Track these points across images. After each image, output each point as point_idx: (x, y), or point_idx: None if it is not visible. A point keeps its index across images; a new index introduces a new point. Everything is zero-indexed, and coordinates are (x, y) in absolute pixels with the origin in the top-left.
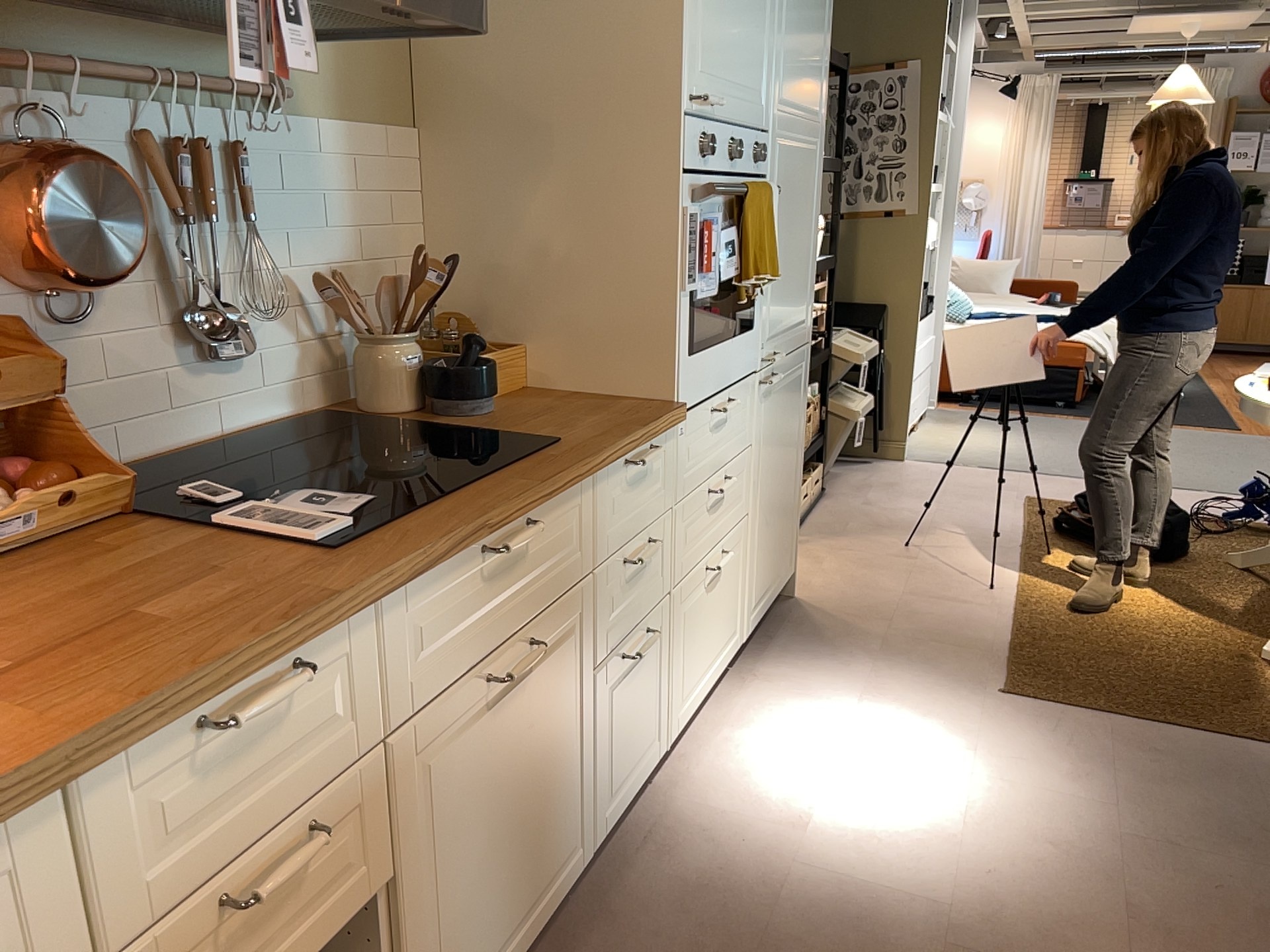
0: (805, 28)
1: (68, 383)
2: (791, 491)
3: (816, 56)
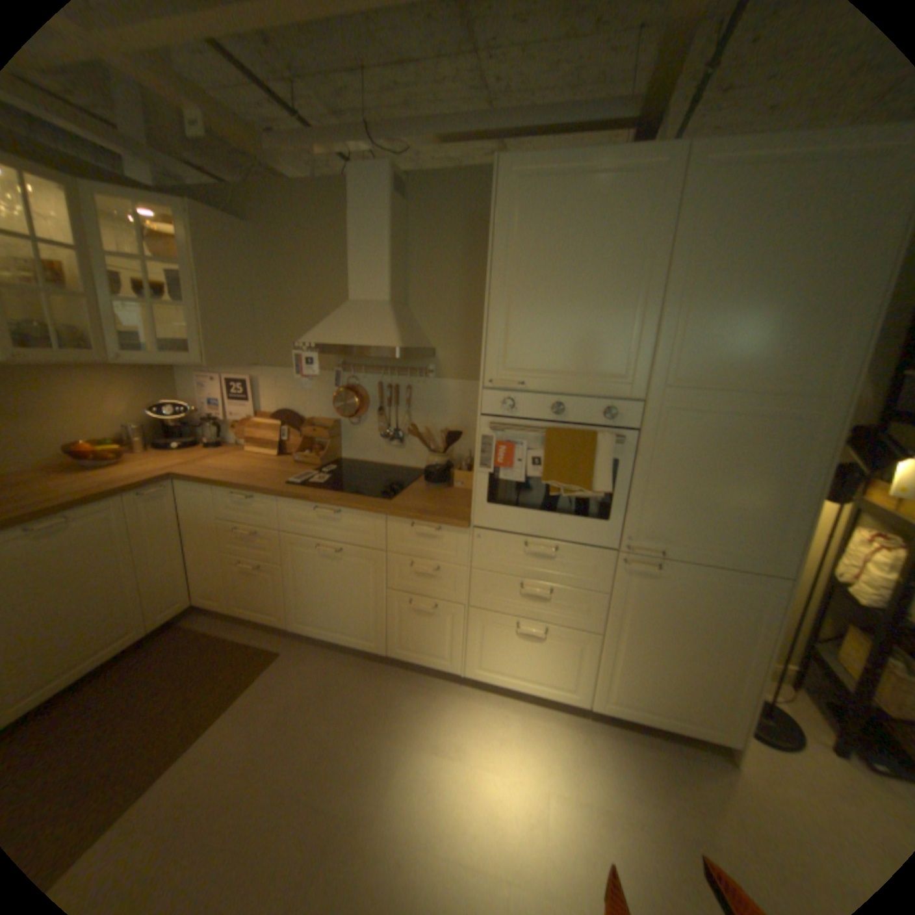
0: (752, 319)
1: (354, 438)
2: (721, 677)
3: (801, 338)
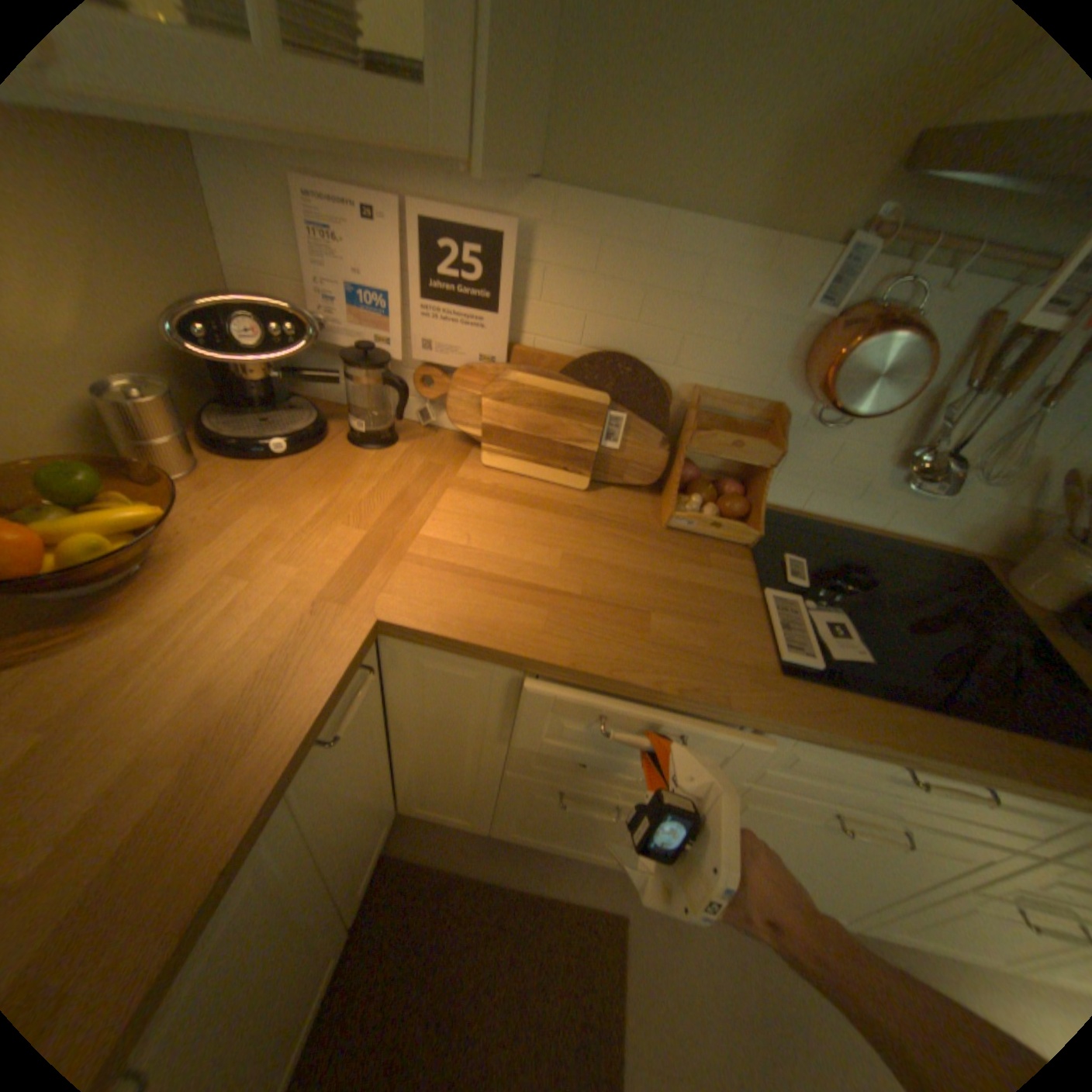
0: None
1: (805, 457)
2: None
3: None
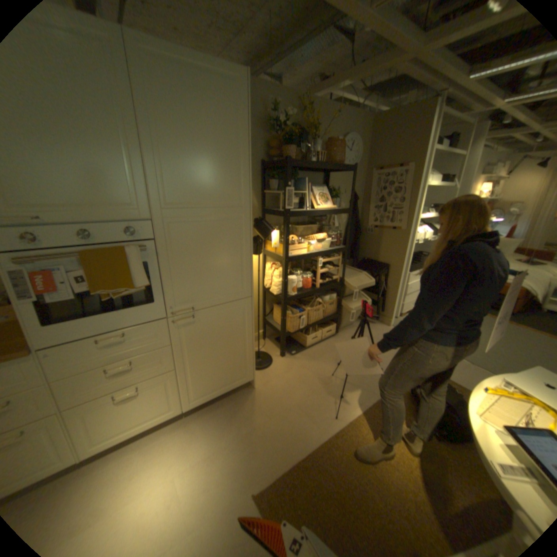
0: (198, 165)
1: None
2: (236, 354)
3: (223, 176)
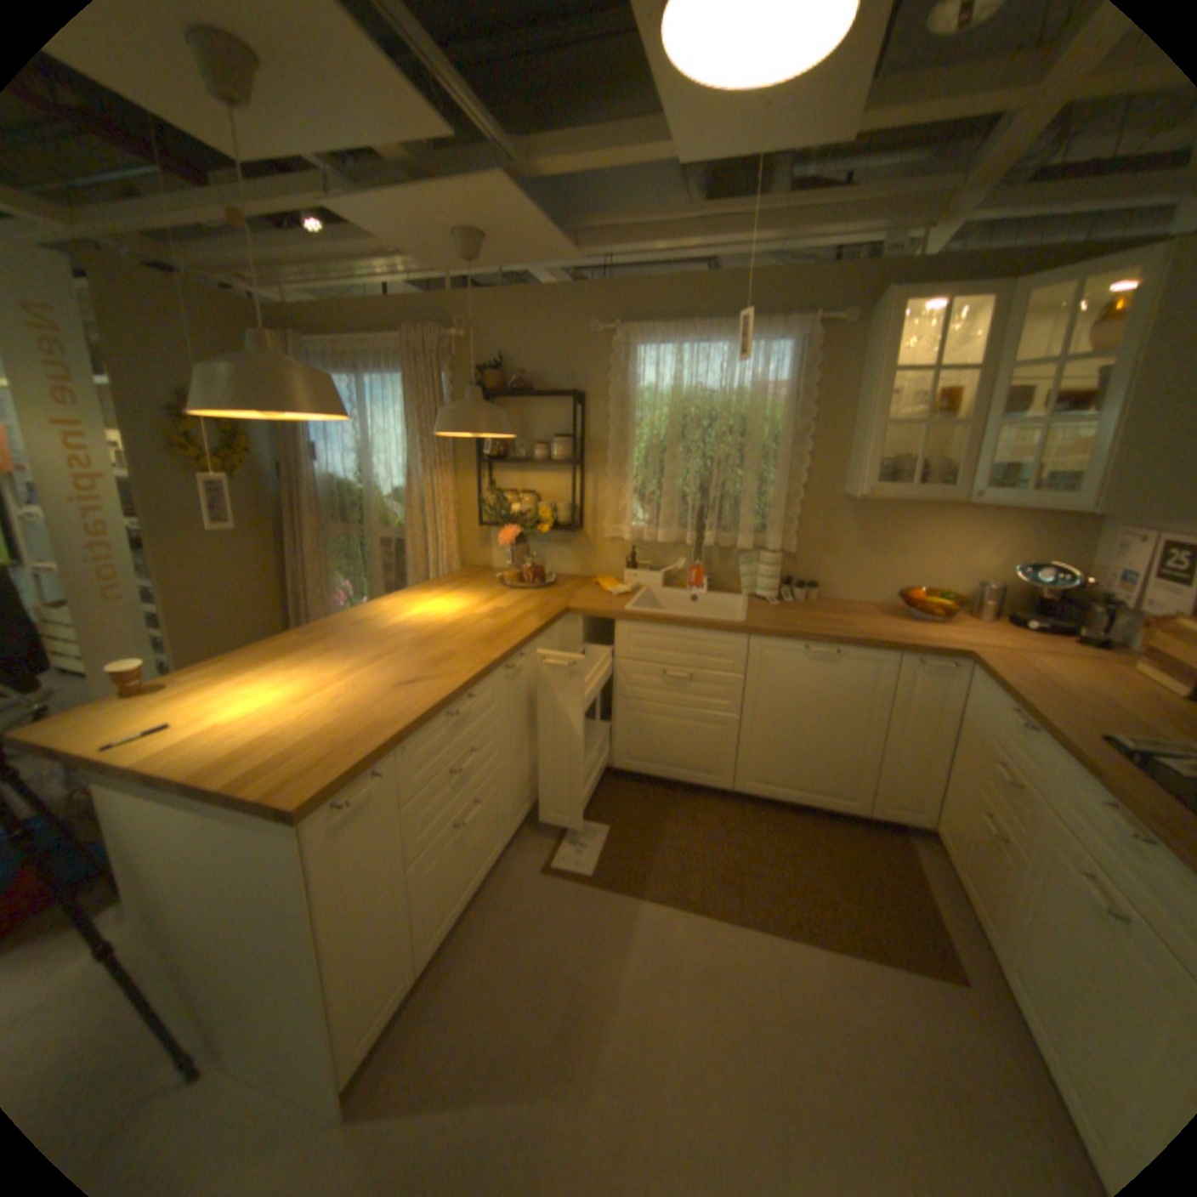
0: None
1: None
2: None
3: None
